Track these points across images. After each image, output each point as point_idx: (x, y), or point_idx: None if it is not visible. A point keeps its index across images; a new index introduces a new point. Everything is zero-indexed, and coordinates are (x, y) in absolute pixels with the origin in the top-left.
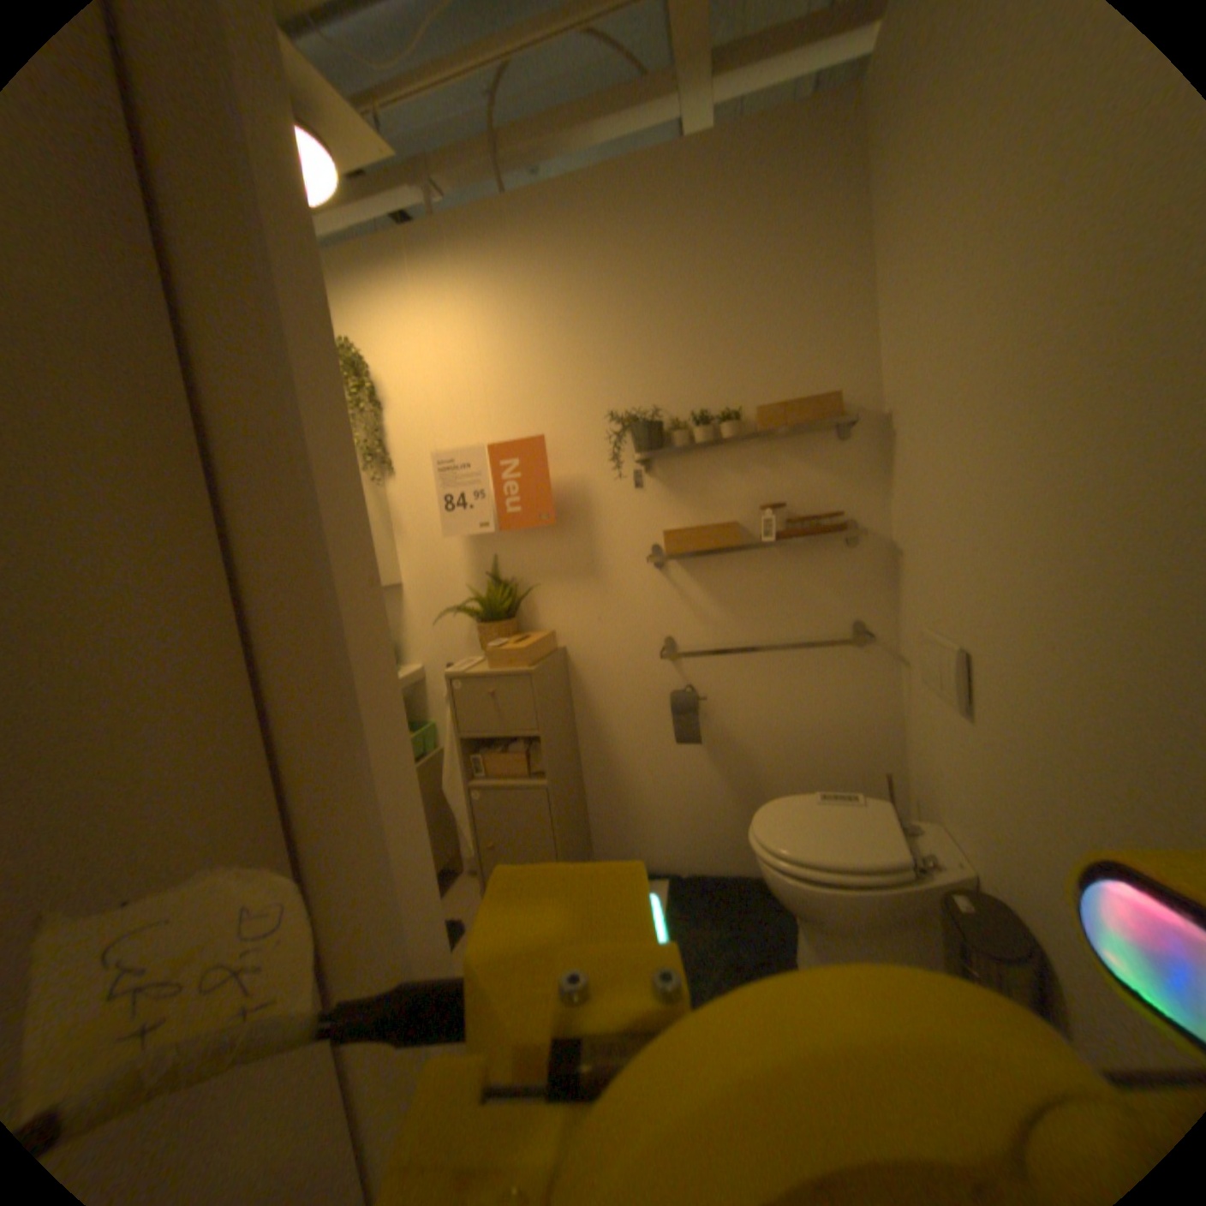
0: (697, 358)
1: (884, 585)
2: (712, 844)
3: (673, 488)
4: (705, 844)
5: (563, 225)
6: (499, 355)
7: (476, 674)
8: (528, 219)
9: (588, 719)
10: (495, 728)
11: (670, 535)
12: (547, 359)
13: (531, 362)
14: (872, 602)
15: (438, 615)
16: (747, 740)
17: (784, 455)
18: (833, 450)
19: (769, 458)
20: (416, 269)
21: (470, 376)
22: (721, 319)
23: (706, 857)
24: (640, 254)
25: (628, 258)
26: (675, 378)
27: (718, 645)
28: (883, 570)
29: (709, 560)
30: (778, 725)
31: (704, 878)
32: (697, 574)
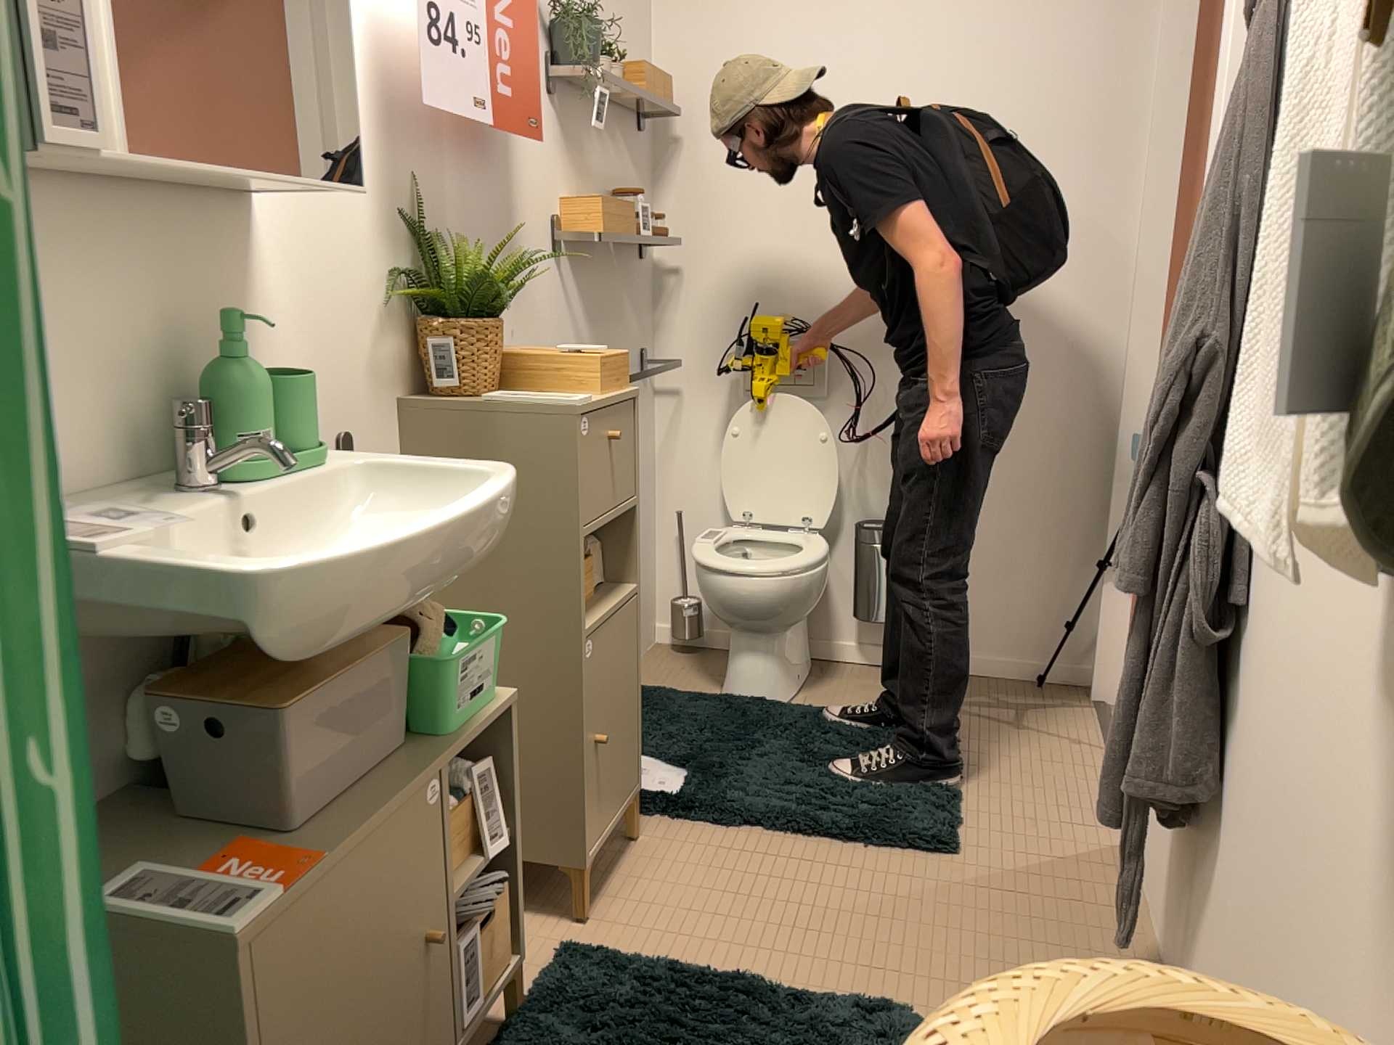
0: None
1: (650, 312)
2: None
3: (566, 141)
4: None
5: None
6: None
7: (603, 403)
8: None
9: None
10: (609, 506)
11: (606, 211)
12: None
13: None
14: (646, 330)
15: (336, 305)
16: None
17: (617, 138)
18: (635, 149)
19: (612, 136)
20: None
21: None
22: None
23: None
24: None
25: None
26: None
27: None
28: (650, 294)
29: (583, 257)
30: None
31: None
32: (577, 276)
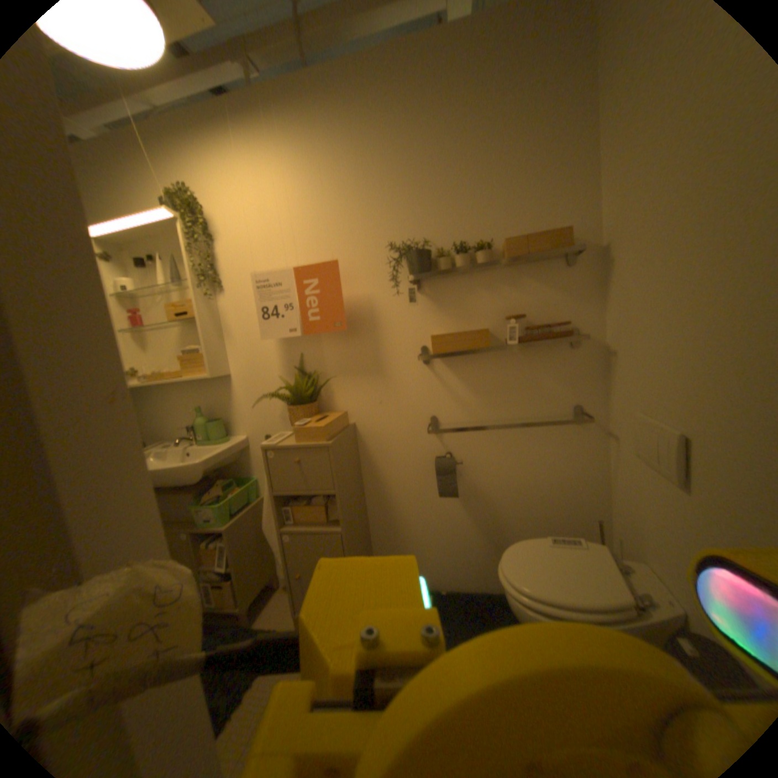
0: (457, 201)
1: (598, 378)
2: (464, 569)
3: (438, 303)
4: (459, 568)
5: (353, 94)
6: (303, 198)
7: (286, 446)
8: (325, 90)
9: (372, 477)
10: (300, 488)
11: (436, 339)
12: (340, 201)
13: (328, 204)
14: (589, 391)
15: (258, 398)
16: (491, 493)
17: (523, 278)
18: (562, 274)
19: (512, 279)
20: (238, 129)
21: (281, 215)
22: (476, 170)
23: (459, 578)
24: (413, 118)
25: (404, 121)
26: (440, 217)
27: (471, 422)
28: (598, 366)
29: (465, 358)
30: (515, 482)
31: (458, 594)
32: (455, 369)
